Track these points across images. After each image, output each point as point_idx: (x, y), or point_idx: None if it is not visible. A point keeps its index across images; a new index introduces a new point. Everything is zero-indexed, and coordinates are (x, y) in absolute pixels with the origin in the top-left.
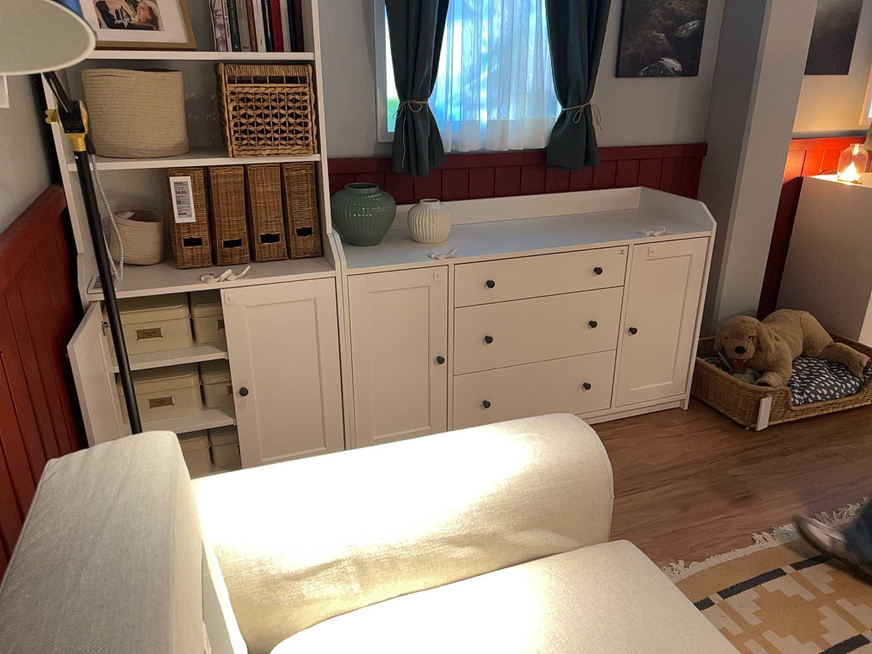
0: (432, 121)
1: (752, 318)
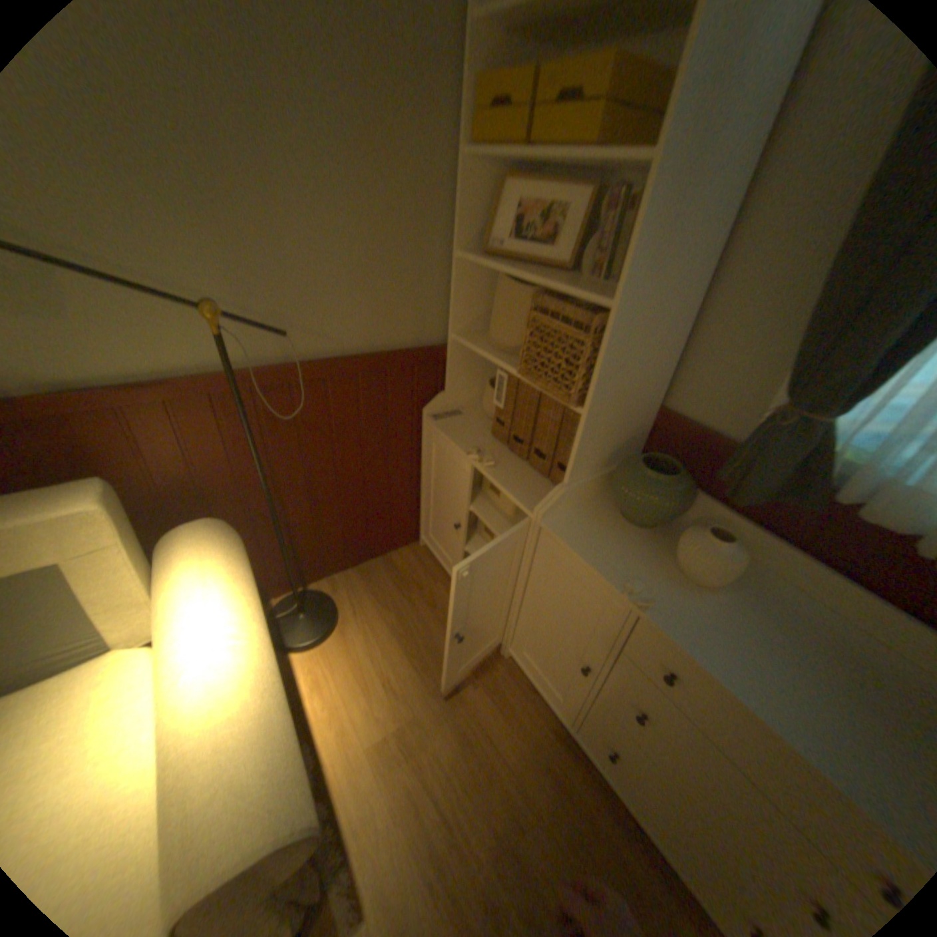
0: (831, 449)
1: None
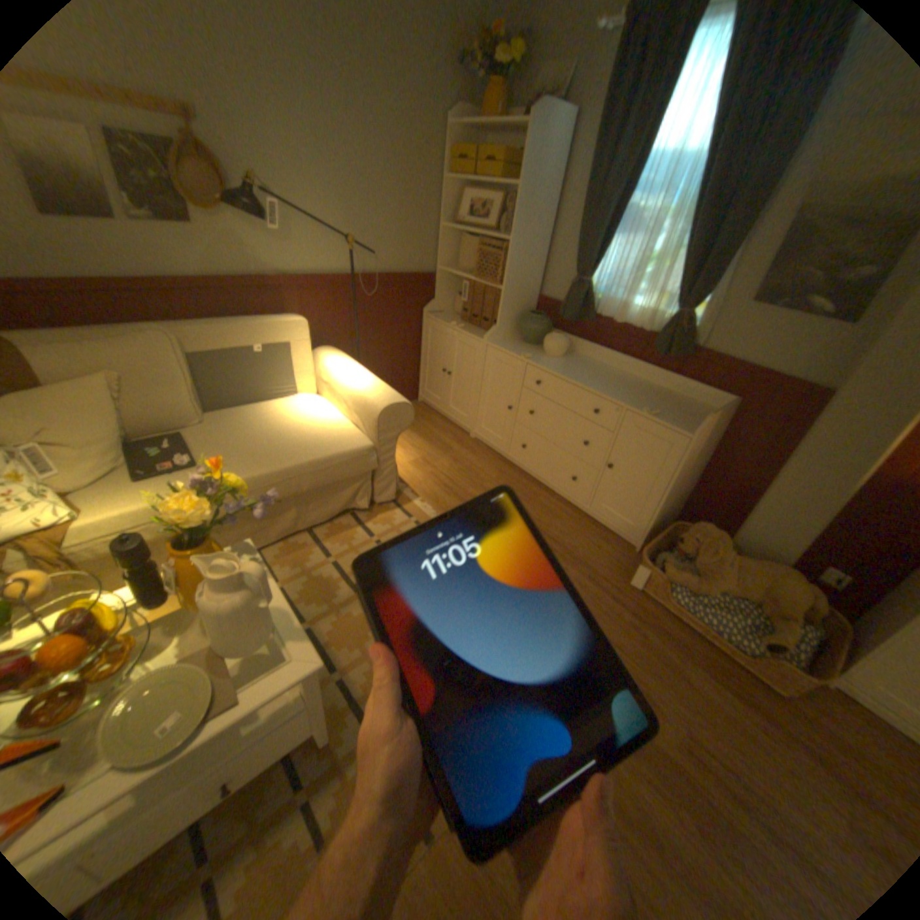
0: (588, 293)
1: (720, 537)
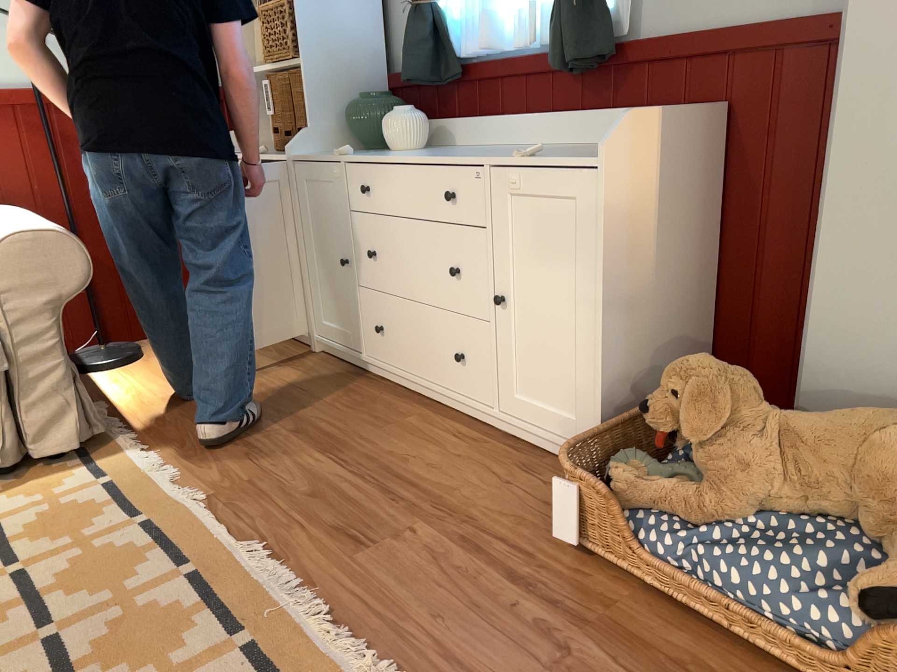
0: (436, 25)
1: (725, 369)
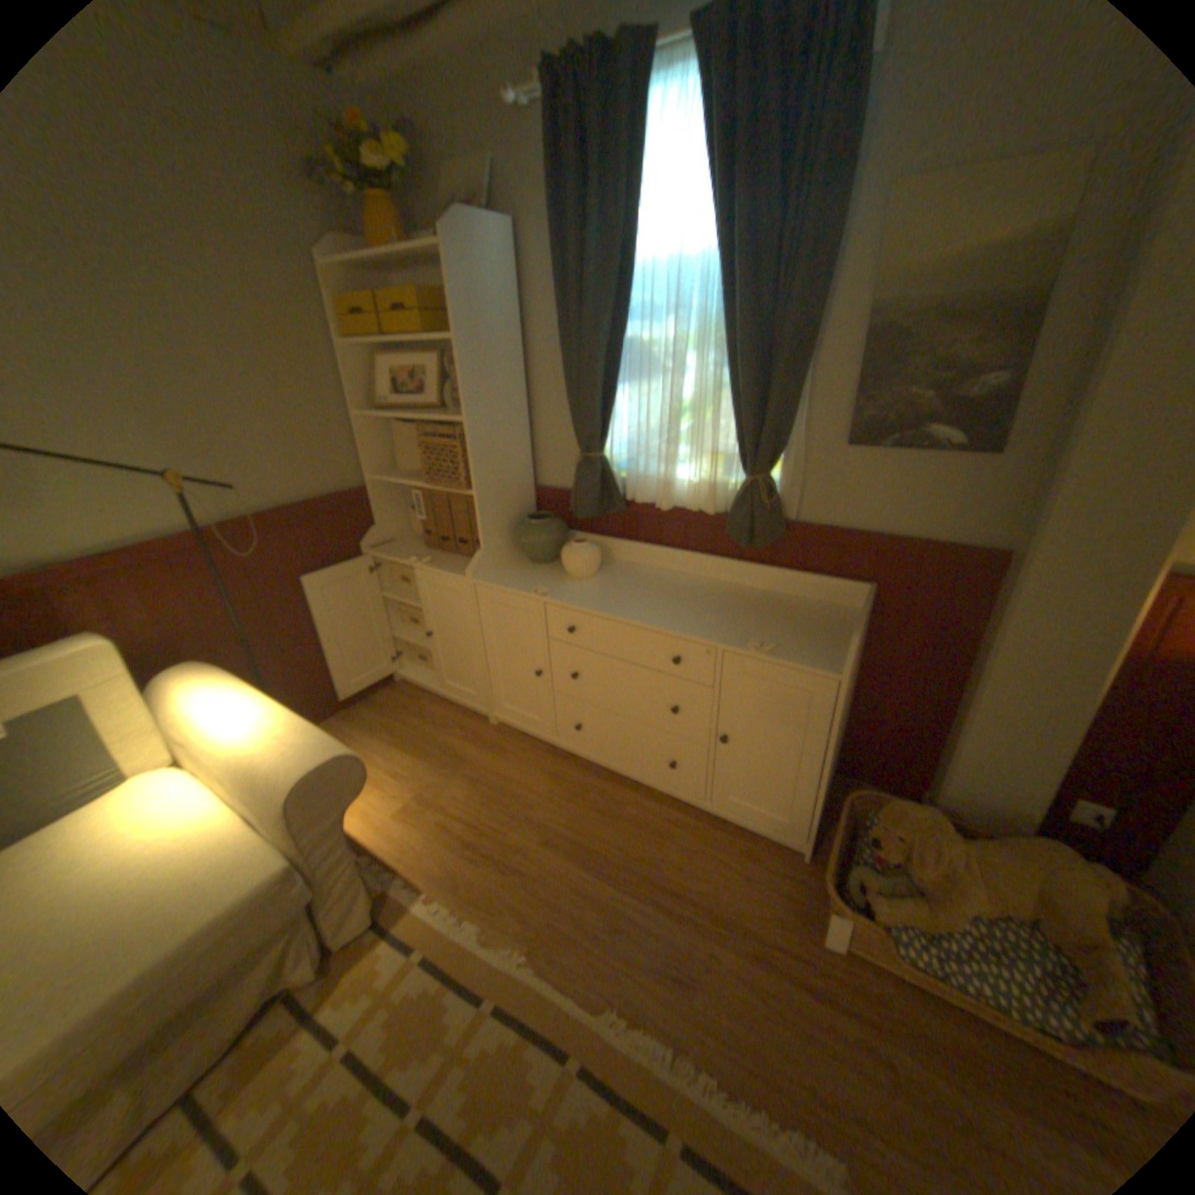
0: (606, 472)
1: (933, 820)
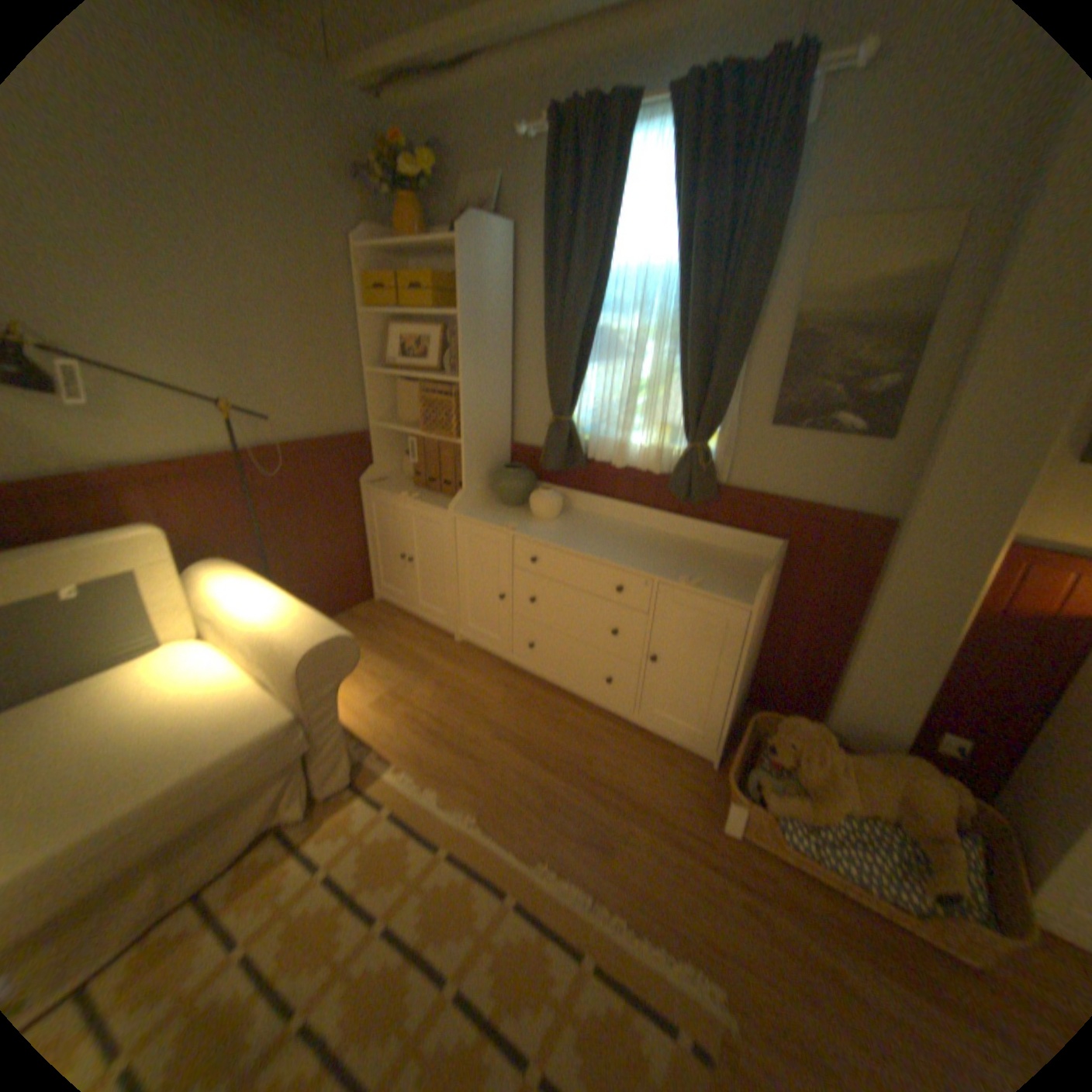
0: (573, 435)
1: (820, 734)
